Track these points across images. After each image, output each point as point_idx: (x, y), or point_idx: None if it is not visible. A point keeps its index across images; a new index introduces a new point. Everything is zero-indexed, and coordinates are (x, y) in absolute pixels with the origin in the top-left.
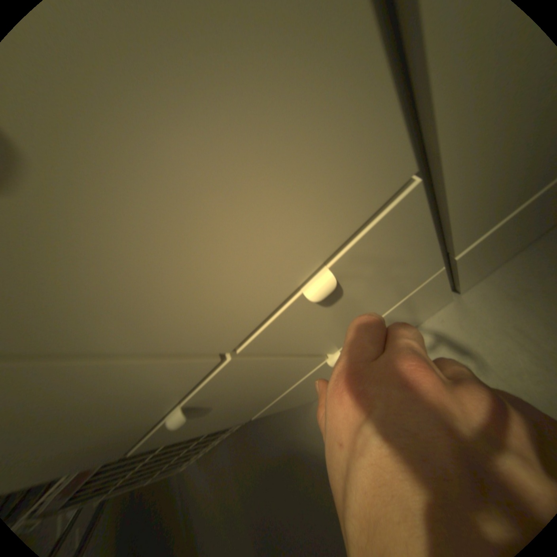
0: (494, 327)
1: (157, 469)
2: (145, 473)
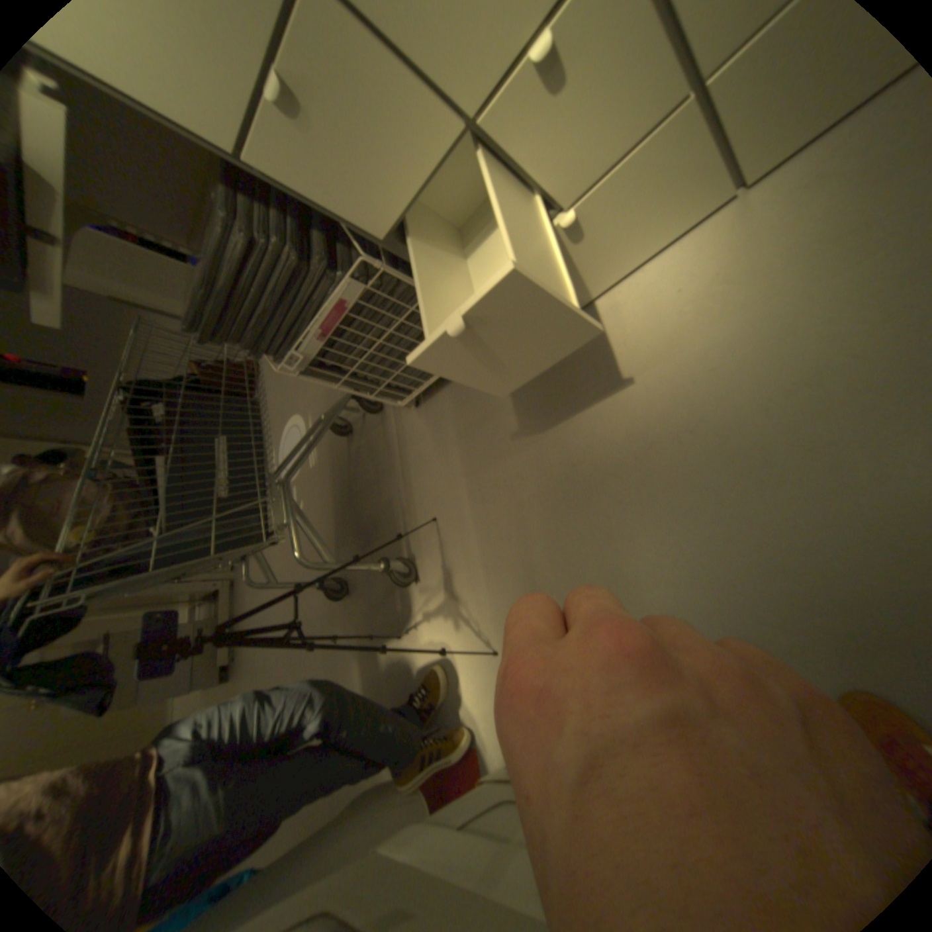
0: (768, 225)
1: (384, 373)
2: (374, 370)
